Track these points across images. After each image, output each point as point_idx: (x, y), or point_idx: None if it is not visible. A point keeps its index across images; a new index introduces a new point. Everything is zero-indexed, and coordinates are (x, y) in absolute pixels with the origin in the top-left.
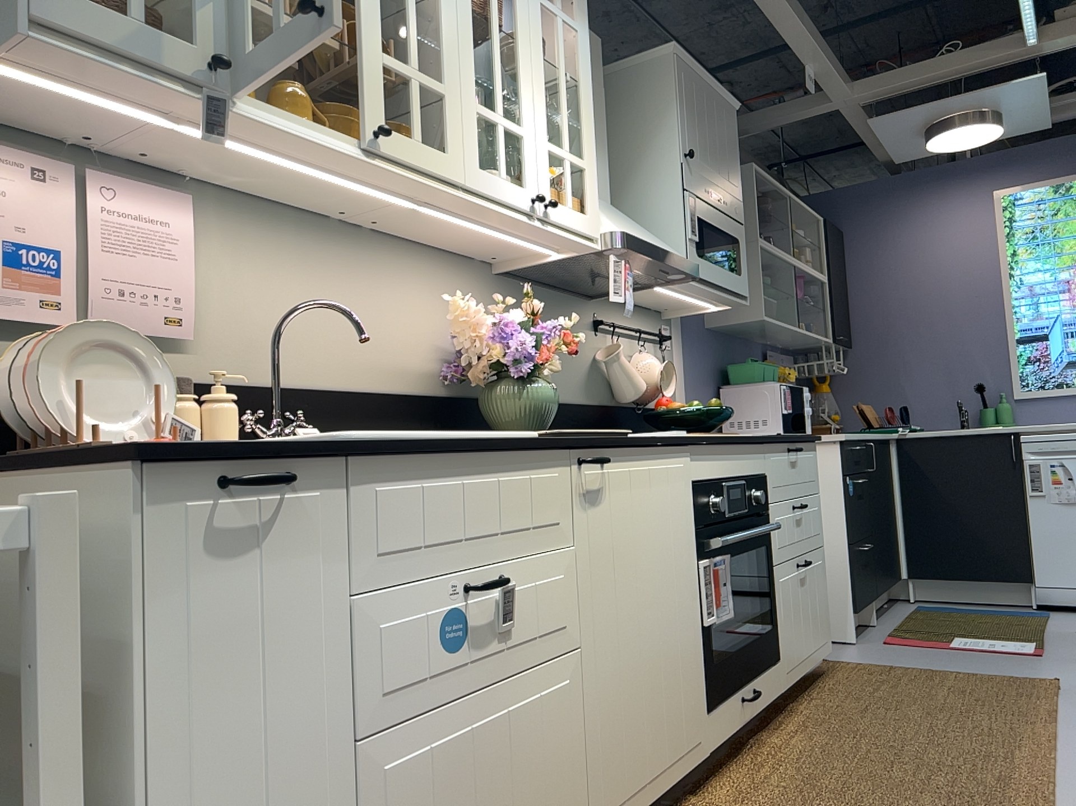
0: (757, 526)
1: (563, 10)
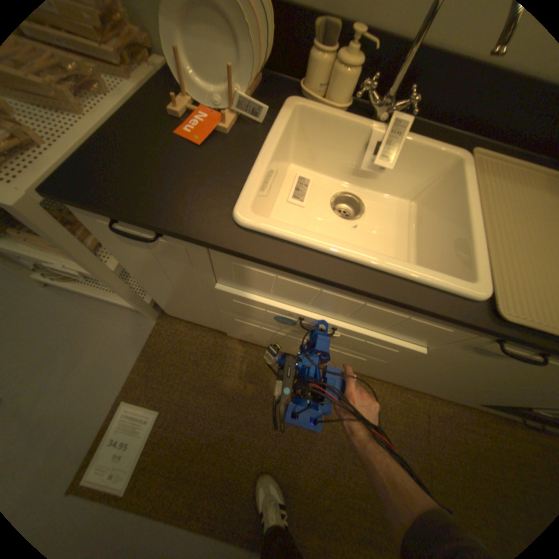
0: None
1: None
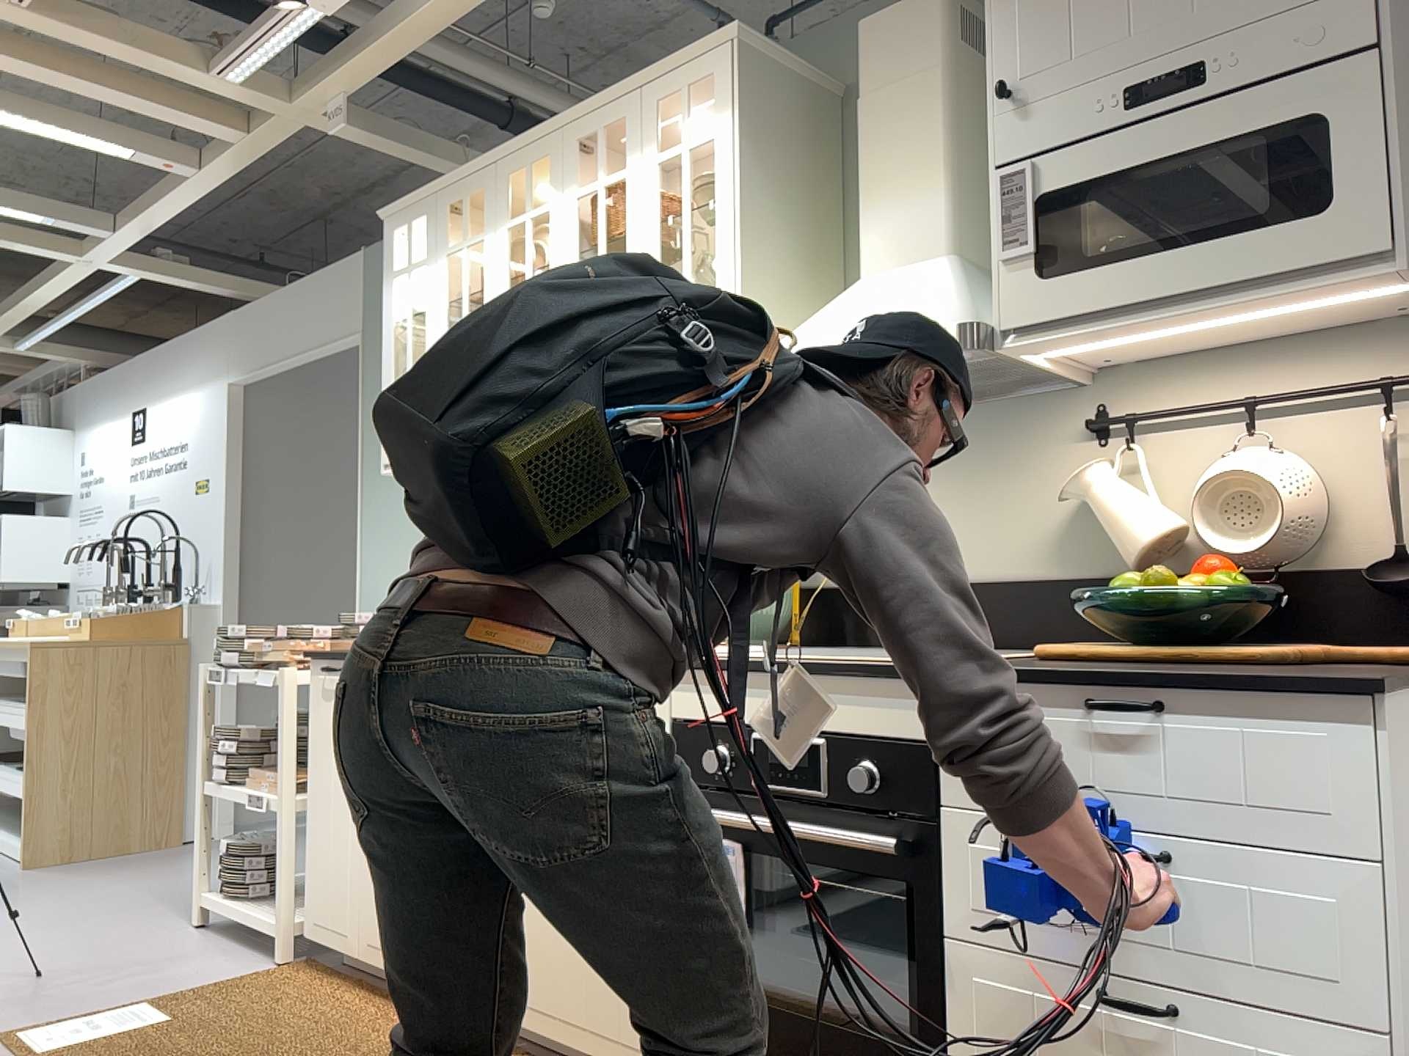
0: (866, 833)
1: (688, 138)
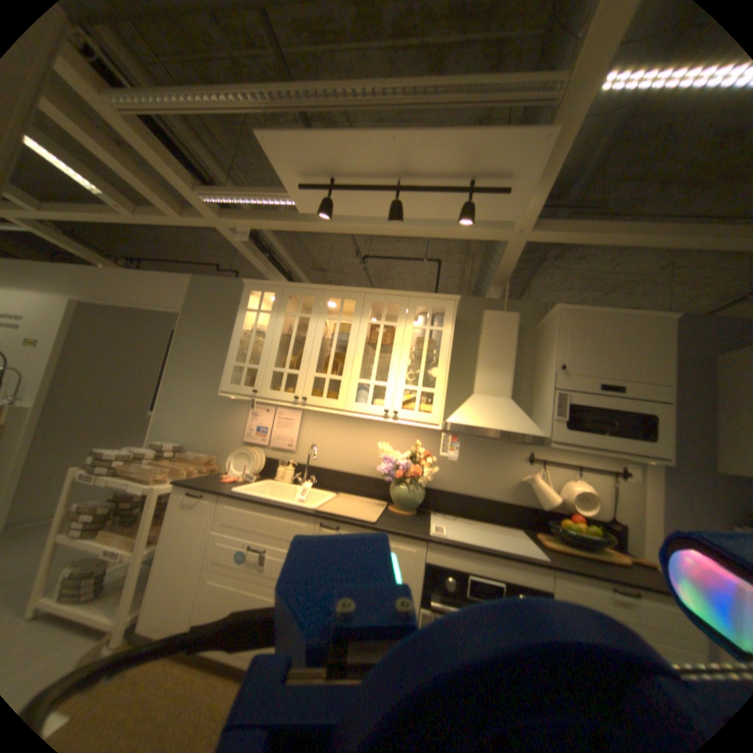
0: None
1: (430, 324)
